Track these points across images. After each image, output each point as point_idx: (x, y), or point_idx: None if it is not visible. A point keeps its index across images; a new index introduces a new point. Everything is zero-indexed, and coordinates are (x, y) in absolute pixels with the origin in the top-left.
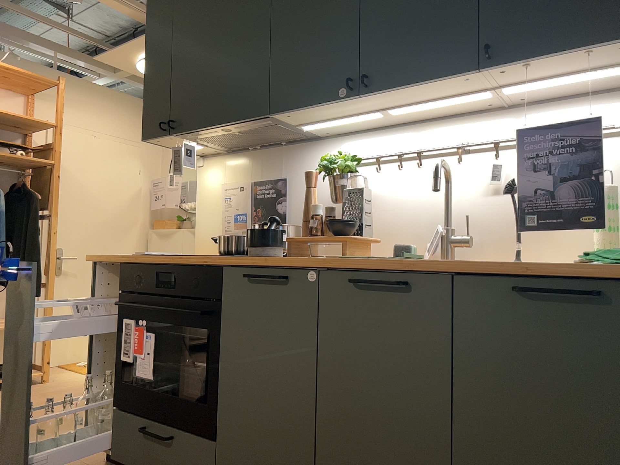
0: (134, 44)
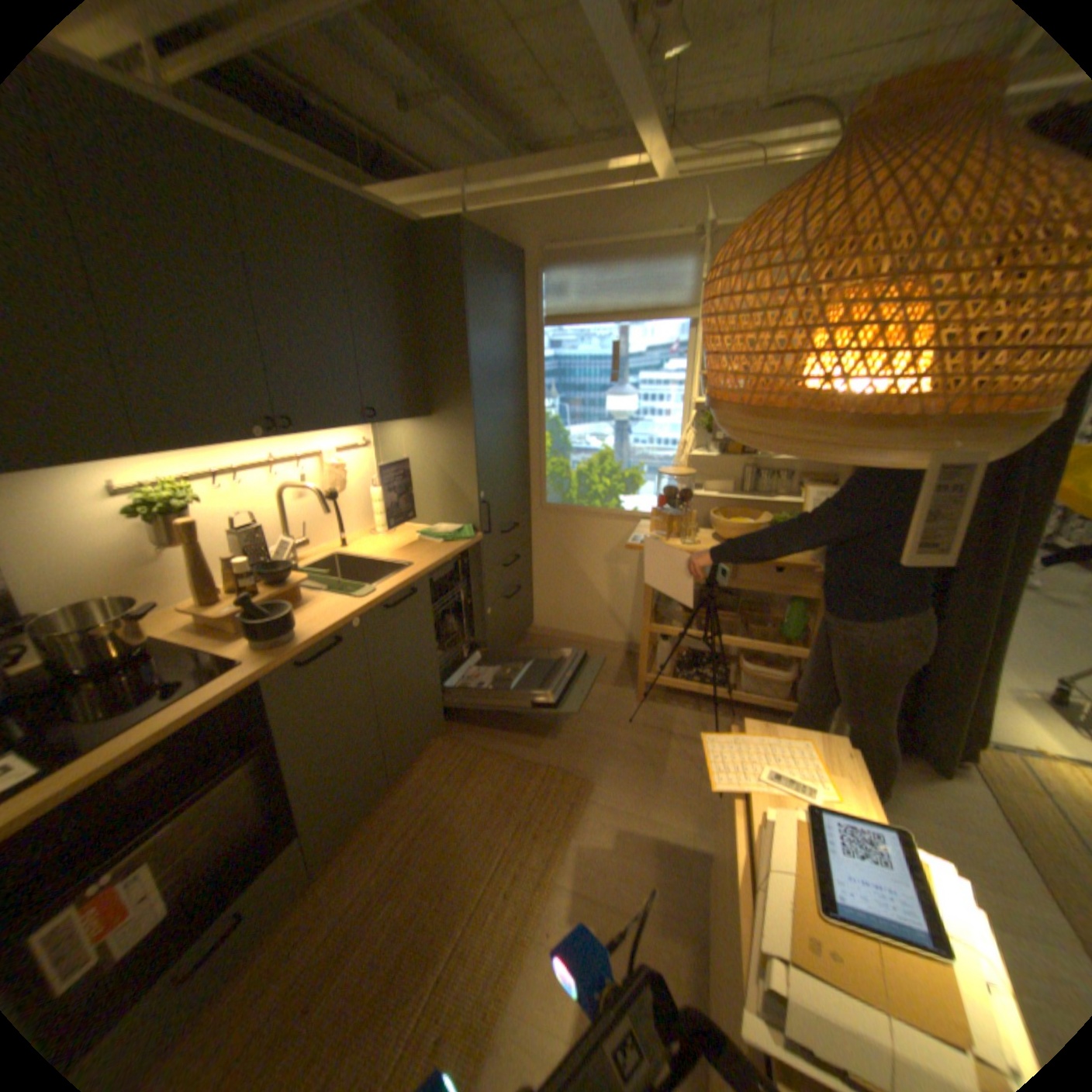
0: None
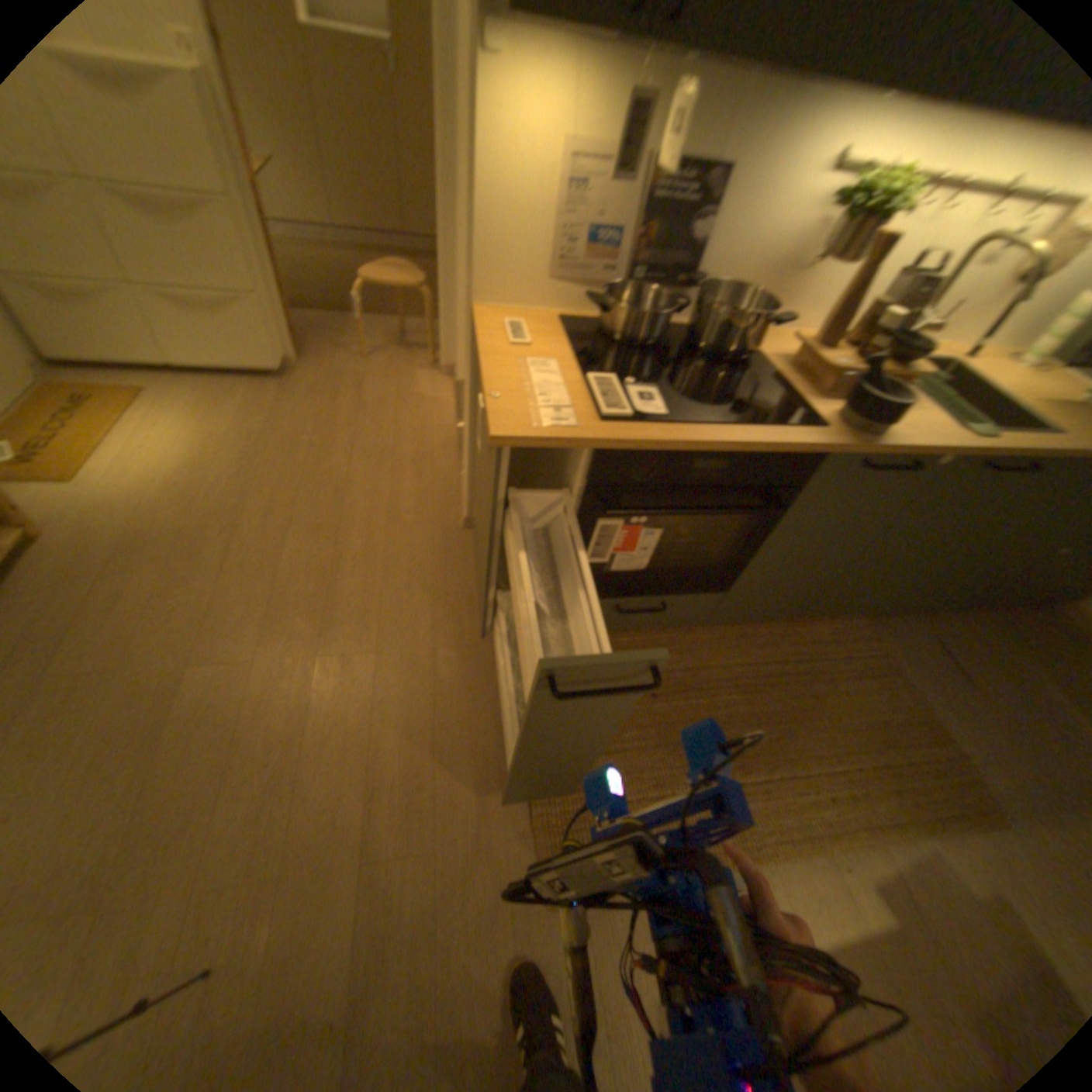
0: None
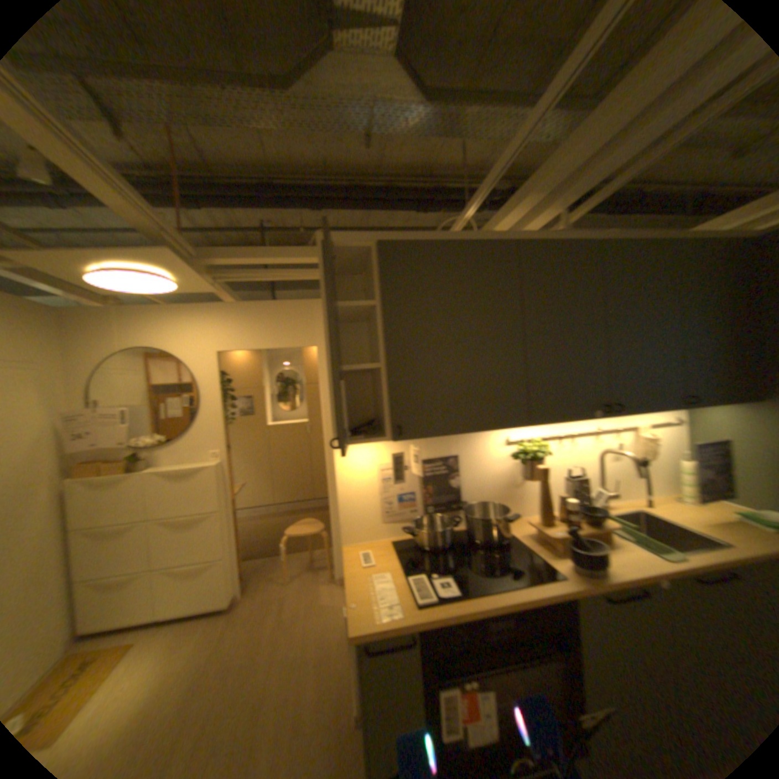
0: (116, 251)
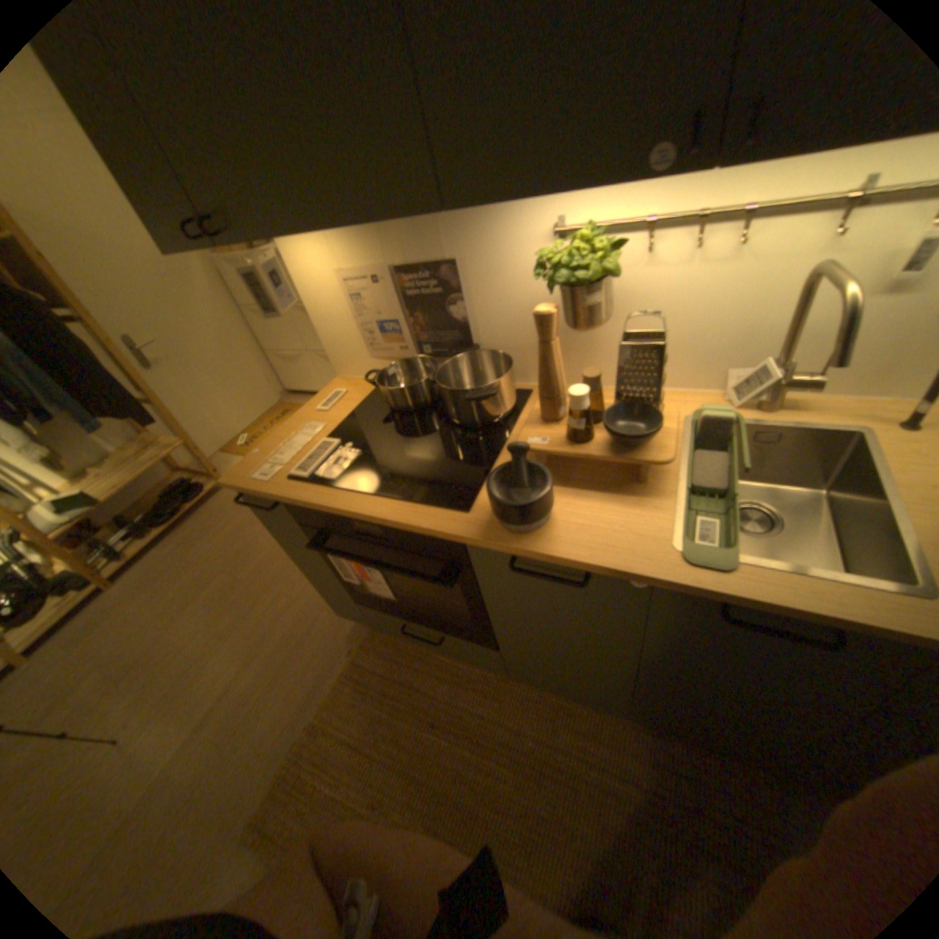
0: None
